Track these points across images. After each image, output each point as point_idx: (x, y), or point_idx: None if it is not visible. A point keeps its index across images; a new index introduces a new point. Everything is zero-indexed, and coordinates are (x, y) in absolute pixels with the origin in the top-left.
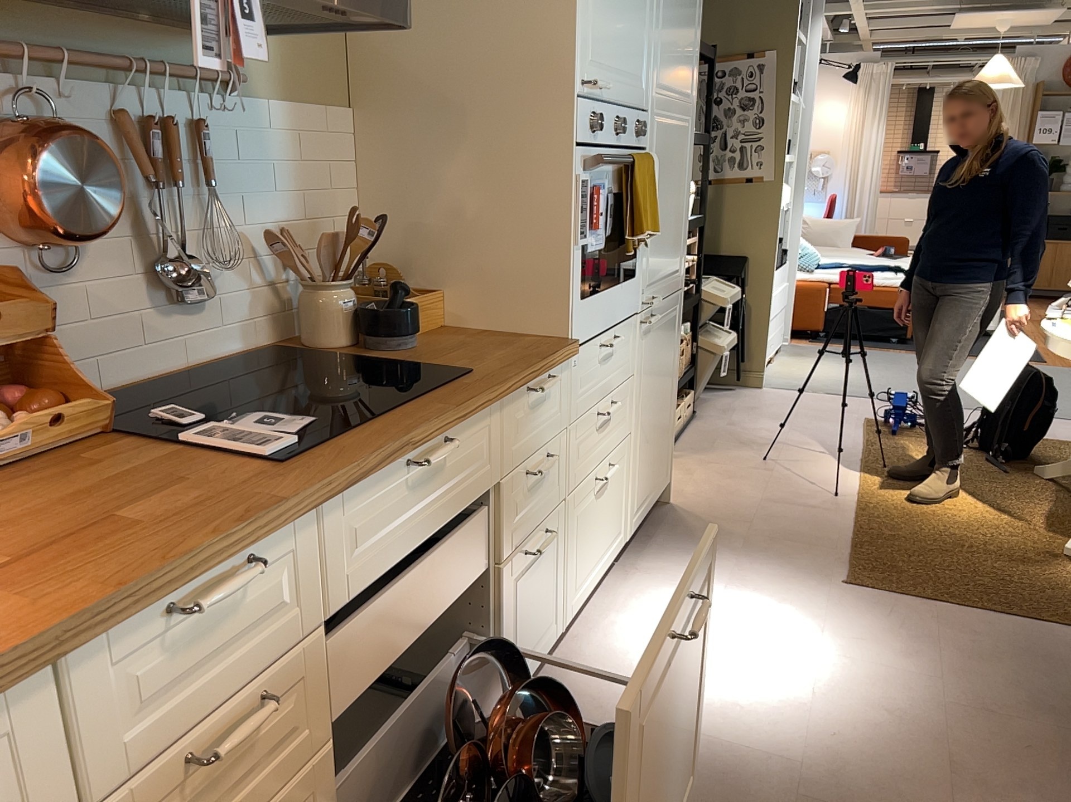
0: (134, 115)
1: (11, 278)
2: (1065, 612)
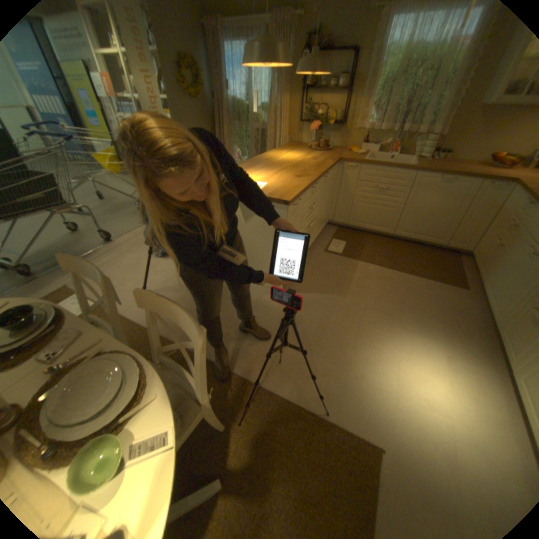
0: None
1: None
2: (270, 408)
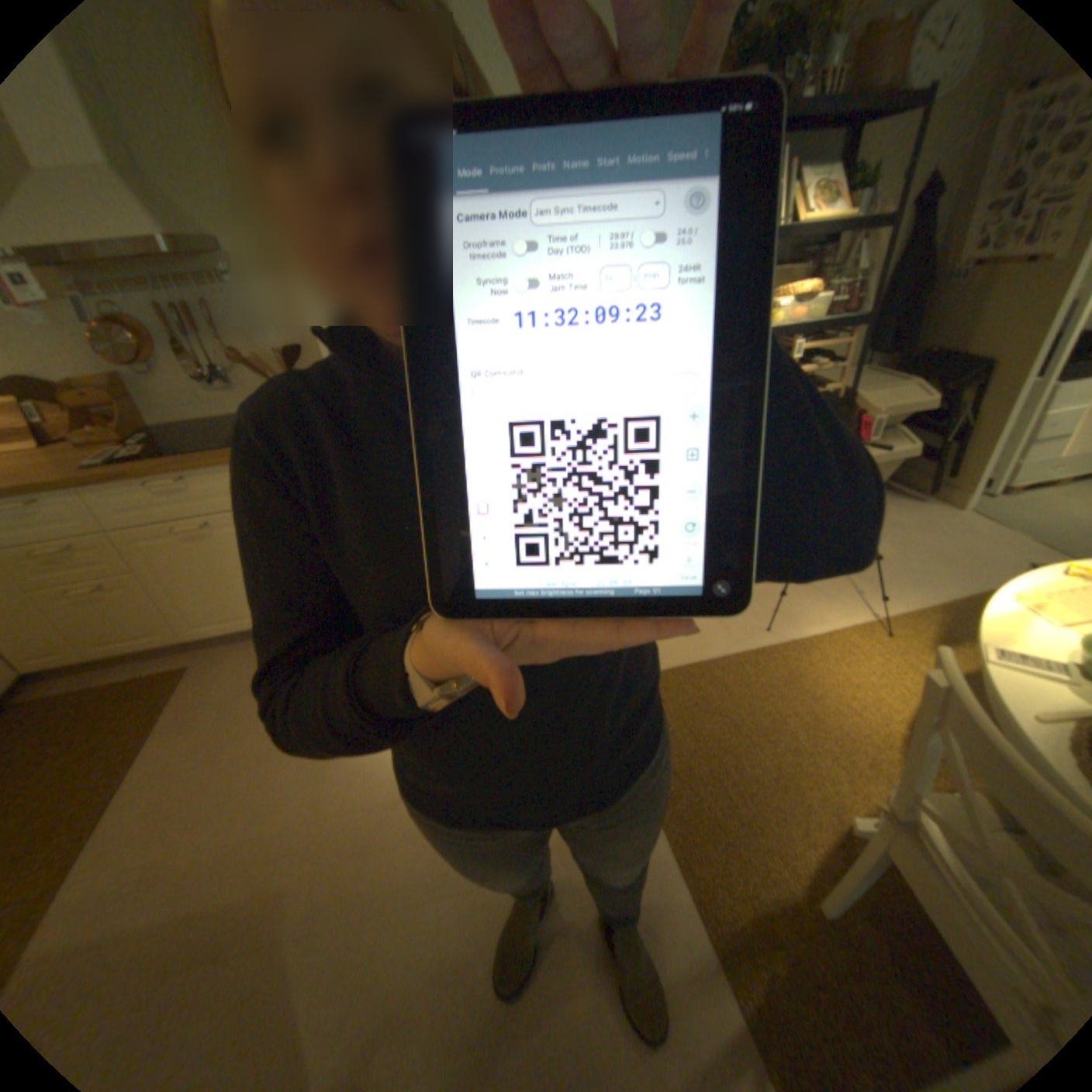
0: (159, 304)
1: (111, 378)
2: (703, 849)
